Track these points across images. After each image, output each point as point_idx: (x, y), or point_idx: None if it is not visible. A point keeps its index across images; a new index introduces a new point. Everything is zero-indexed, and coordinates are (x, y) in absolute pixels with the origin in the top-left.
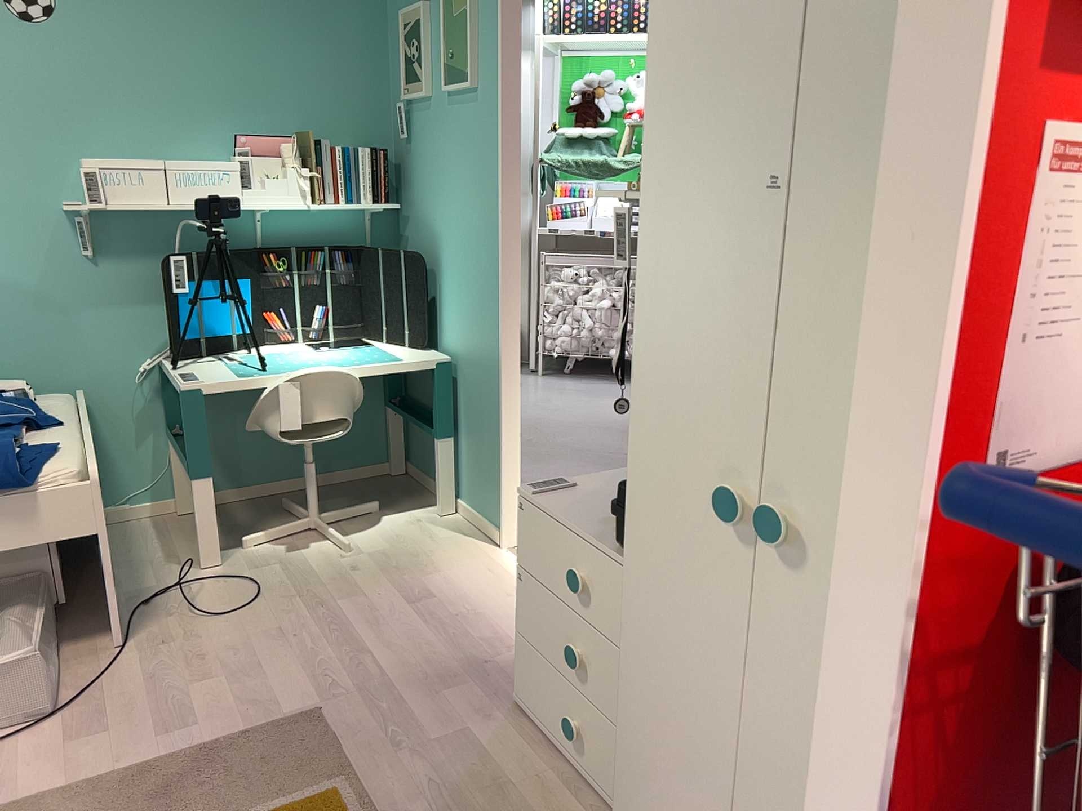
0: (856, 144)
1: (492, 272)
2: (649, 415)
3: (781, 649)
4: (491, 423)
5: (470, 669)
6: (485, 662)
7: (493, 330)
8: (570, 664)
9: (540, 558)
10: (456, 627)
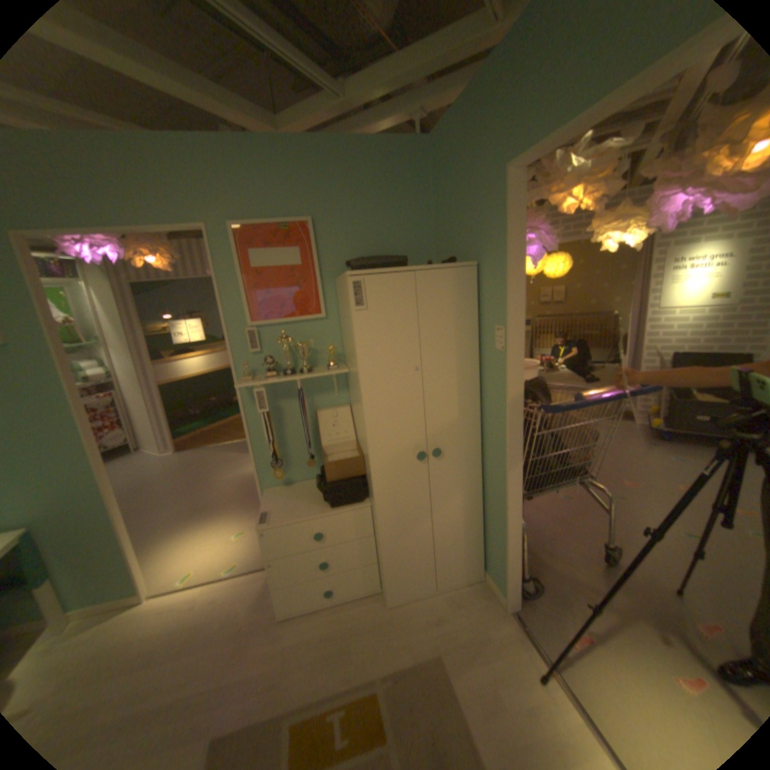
0: (439, 359)
1: (73, 455)
2: (377, 450)
3: (439, 483)
4: (101, 544)
5: (237, 640)
6: (237, 632)
7: (86, 489)
8: (321, 570)
9: (283, 548)
10: (196, 643)
